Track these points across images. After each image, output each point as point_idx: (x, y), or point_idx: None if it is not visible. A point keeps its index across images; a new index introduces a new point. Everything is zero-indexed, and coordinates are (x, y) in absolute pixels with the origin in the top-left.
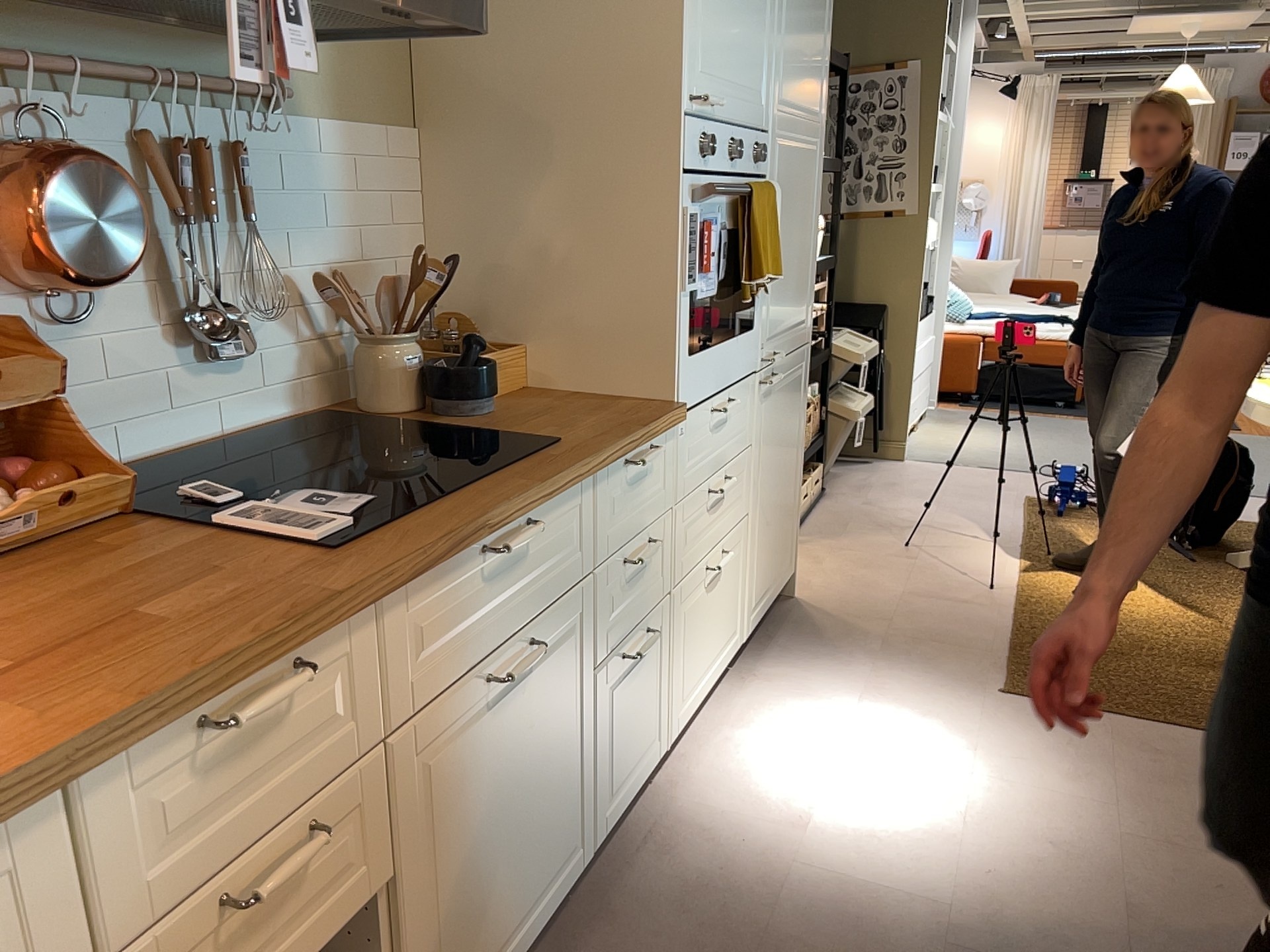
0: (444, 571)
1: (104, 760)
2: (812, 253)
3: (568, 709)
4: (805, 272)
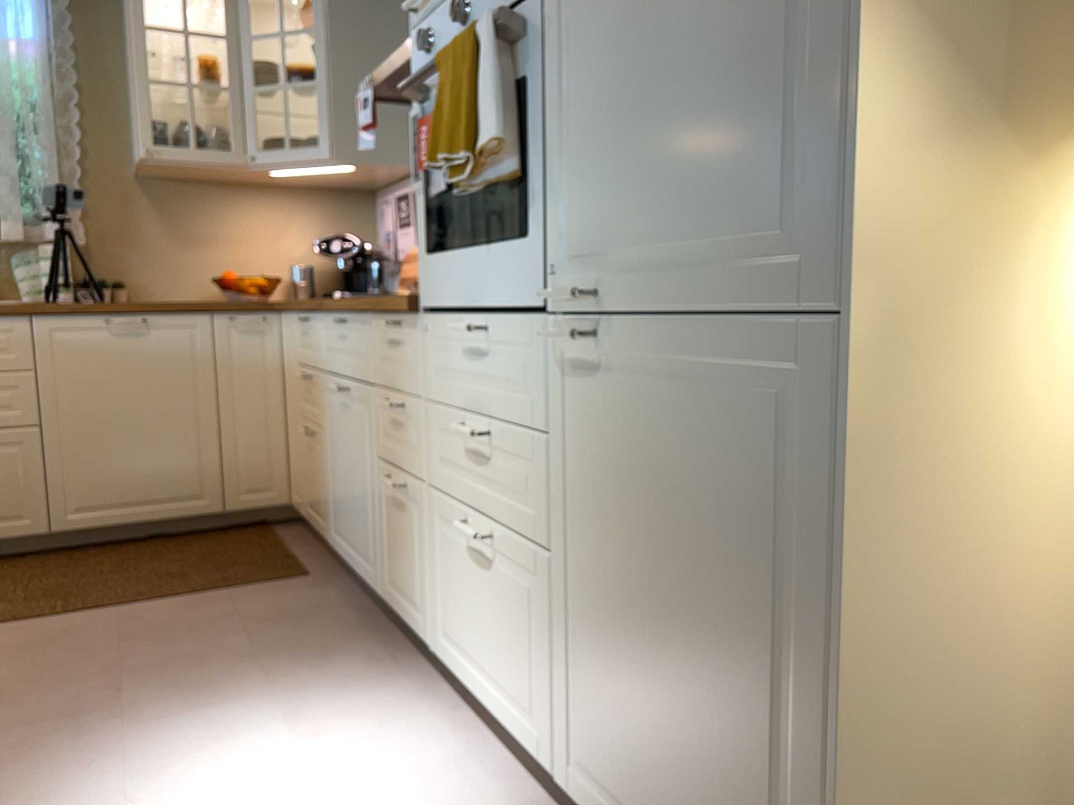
0: (327, 318)
1: (289, 309)
2: (824, 20)
3: (365, 460)
4: (758, 95)
